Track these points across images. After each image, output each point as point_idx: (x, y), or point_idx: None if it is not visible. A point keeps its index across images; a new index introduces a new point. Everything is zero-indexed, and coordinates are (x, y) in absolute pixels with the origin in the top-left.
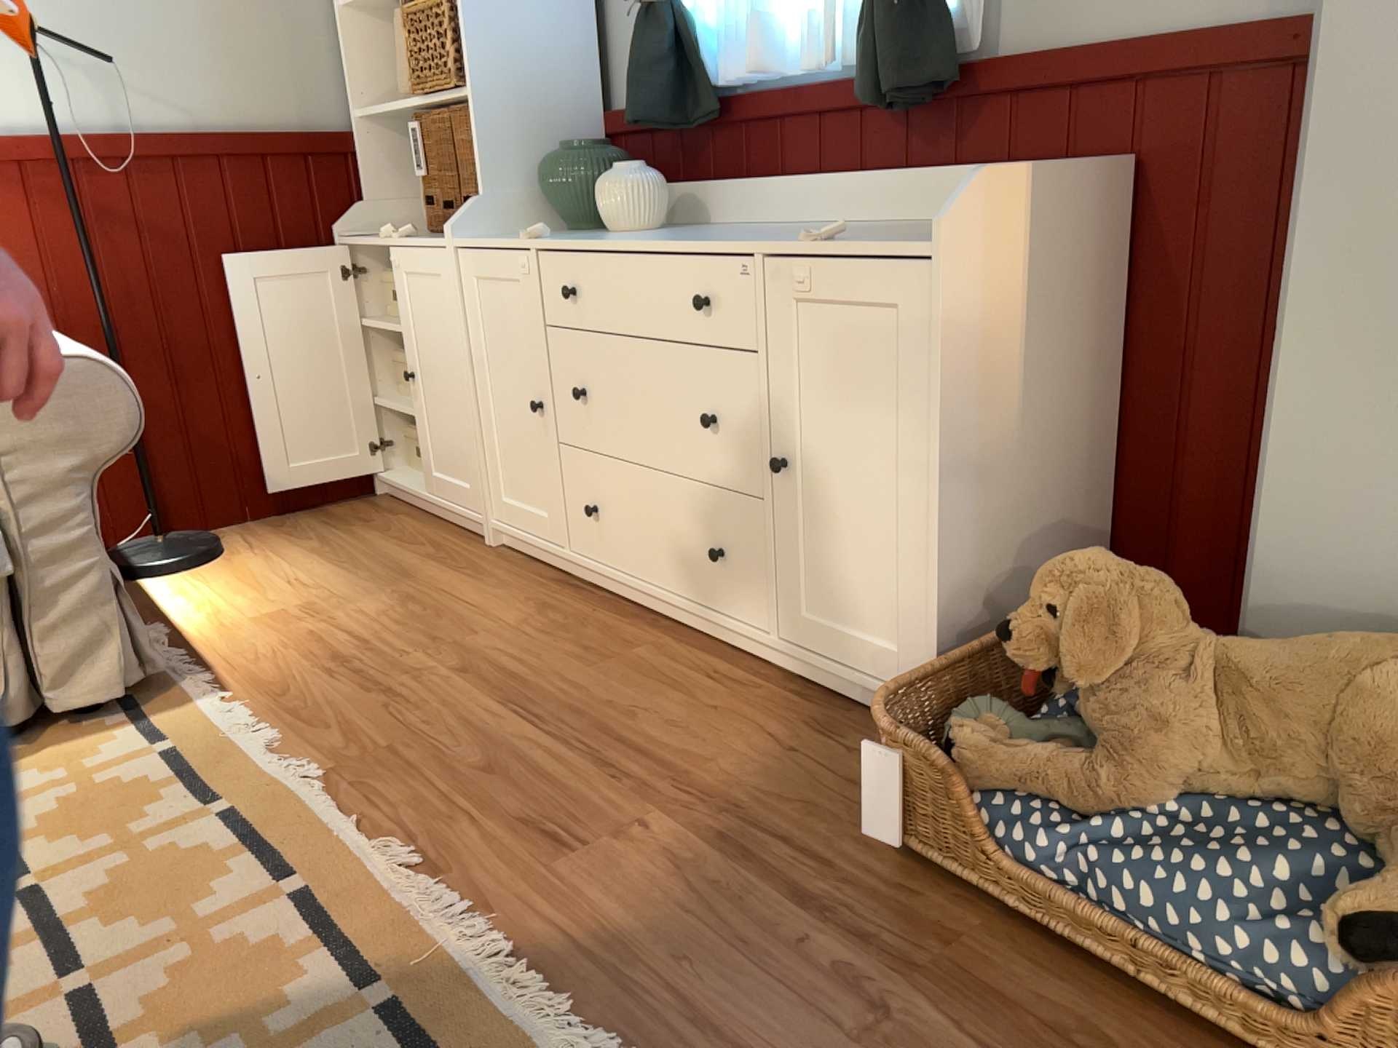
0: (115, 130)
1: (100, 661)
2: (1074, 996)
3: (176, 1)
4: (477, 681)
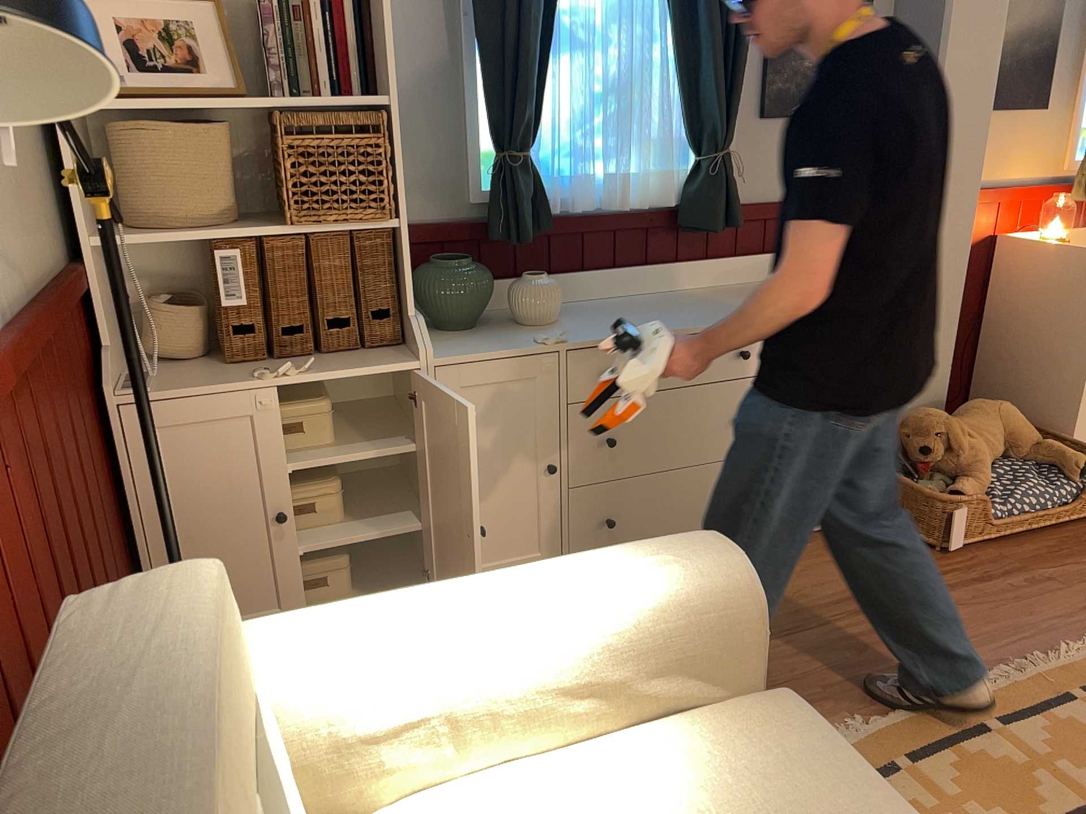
0: None
1: None
2: (1031, 545)
3: None
4: None
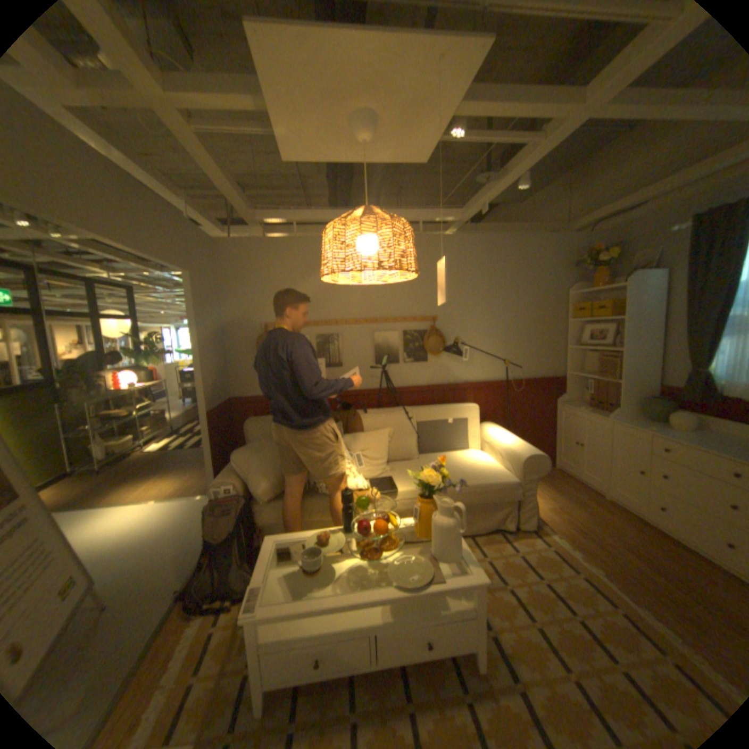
0: (512, 377)
1: (531, 520)
2: None
3: (530, 347)
4: (636, 556)
